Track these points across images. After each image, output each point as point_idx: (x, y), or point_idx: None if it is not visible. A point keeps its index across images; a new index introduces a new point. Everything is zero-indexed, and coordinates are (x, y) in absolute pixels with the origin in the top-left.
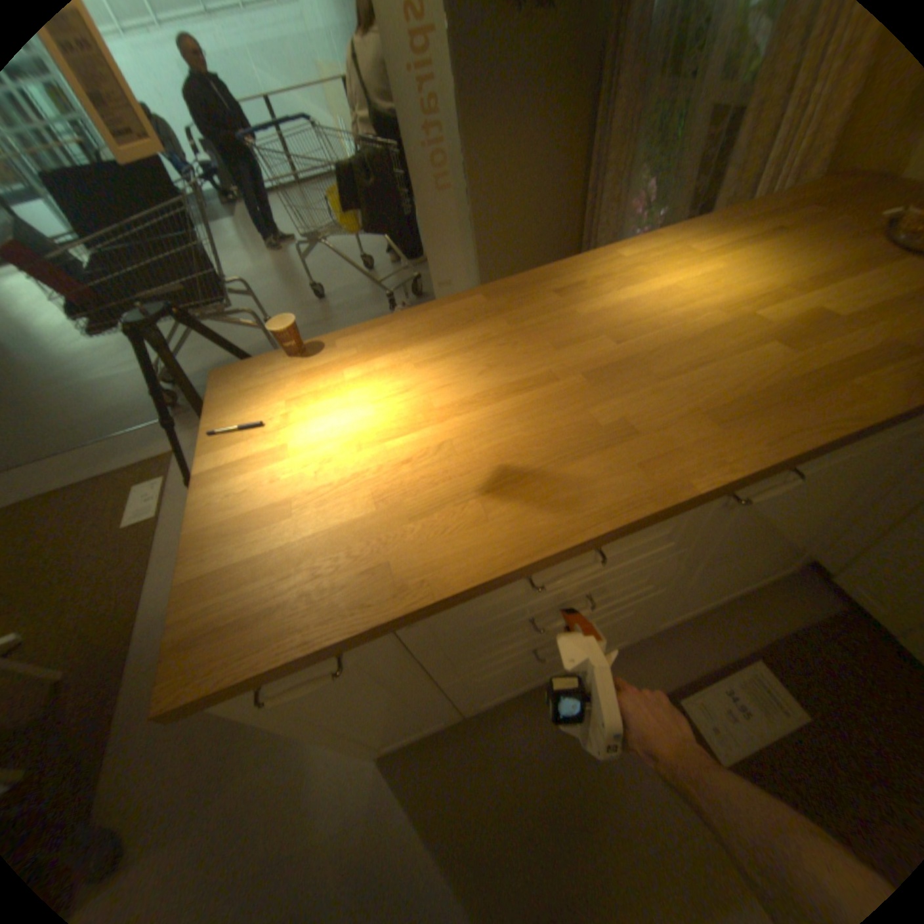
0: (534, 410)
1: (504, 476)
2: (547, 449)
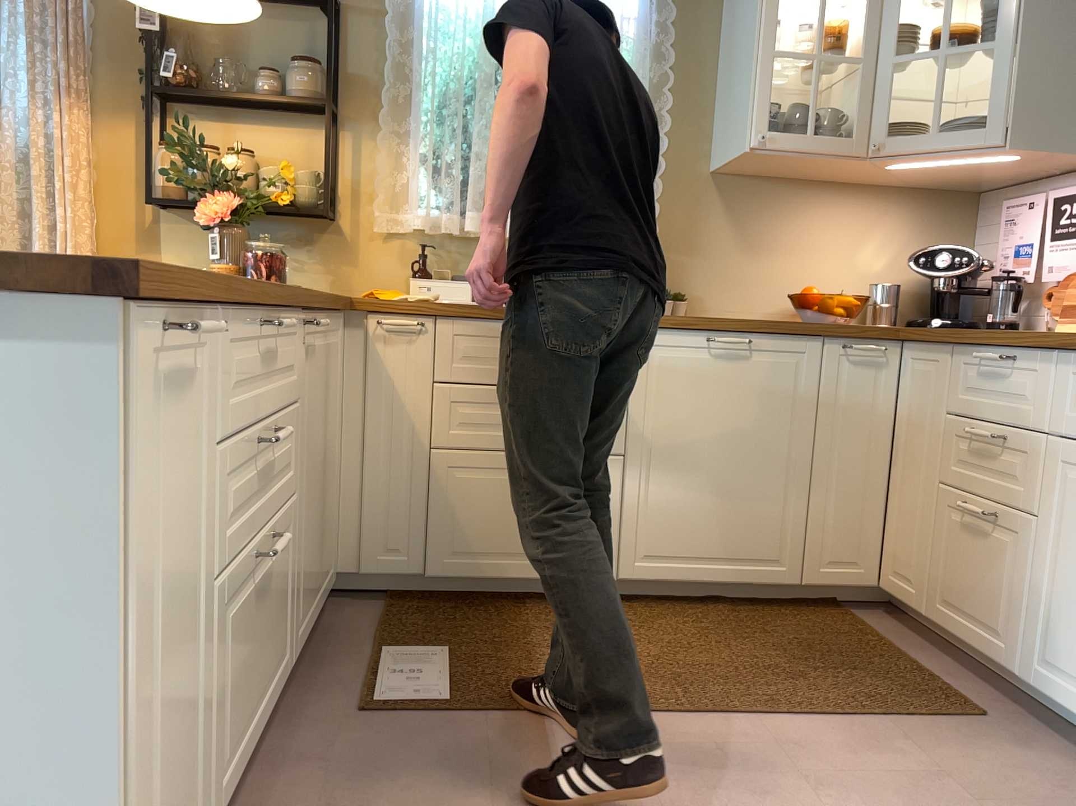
0: None
1: None
2: None
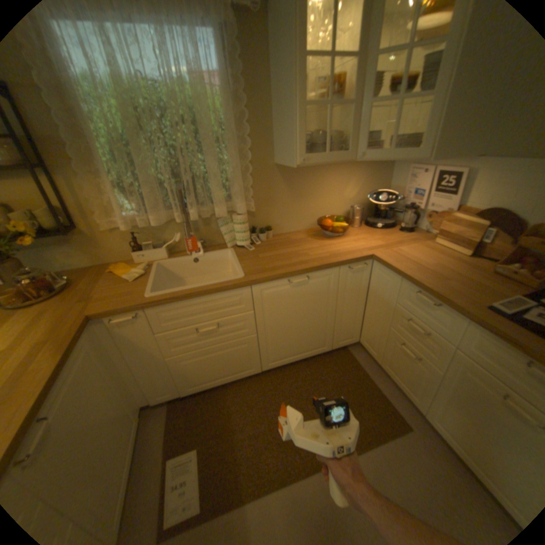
0: None
1: None
2: None
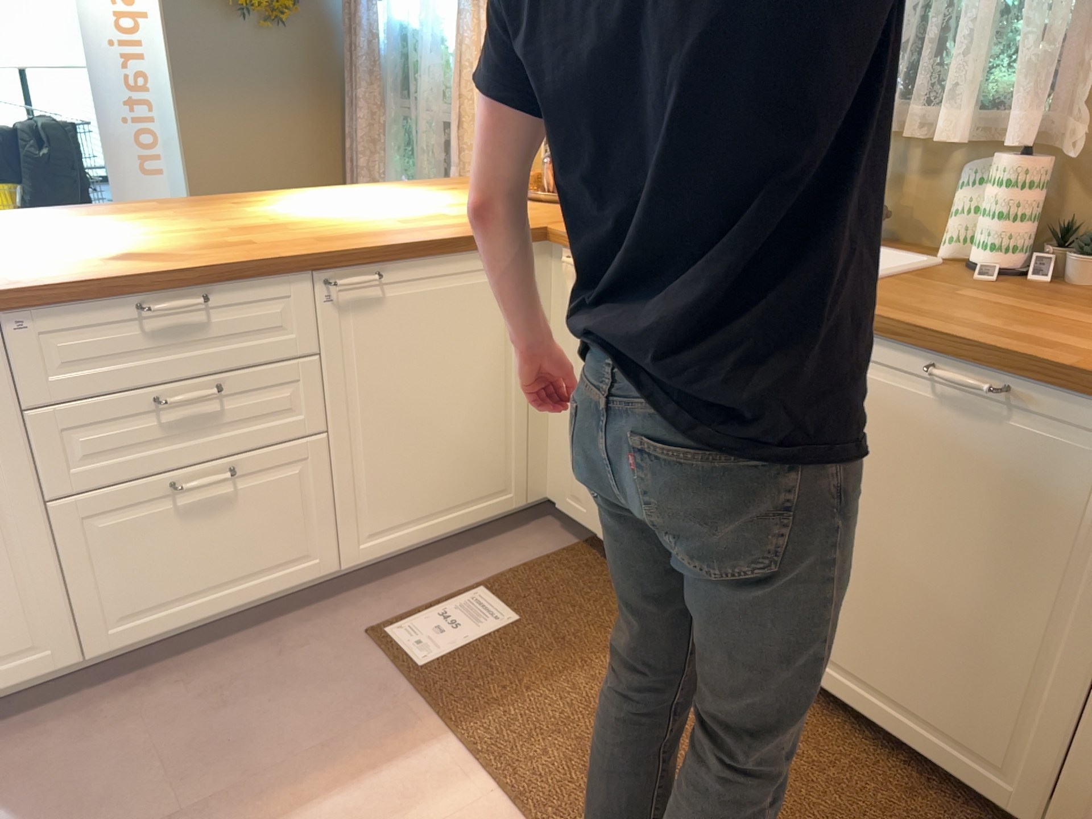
0: (176, 239)
1: (132, 256)
2: (177, 249)
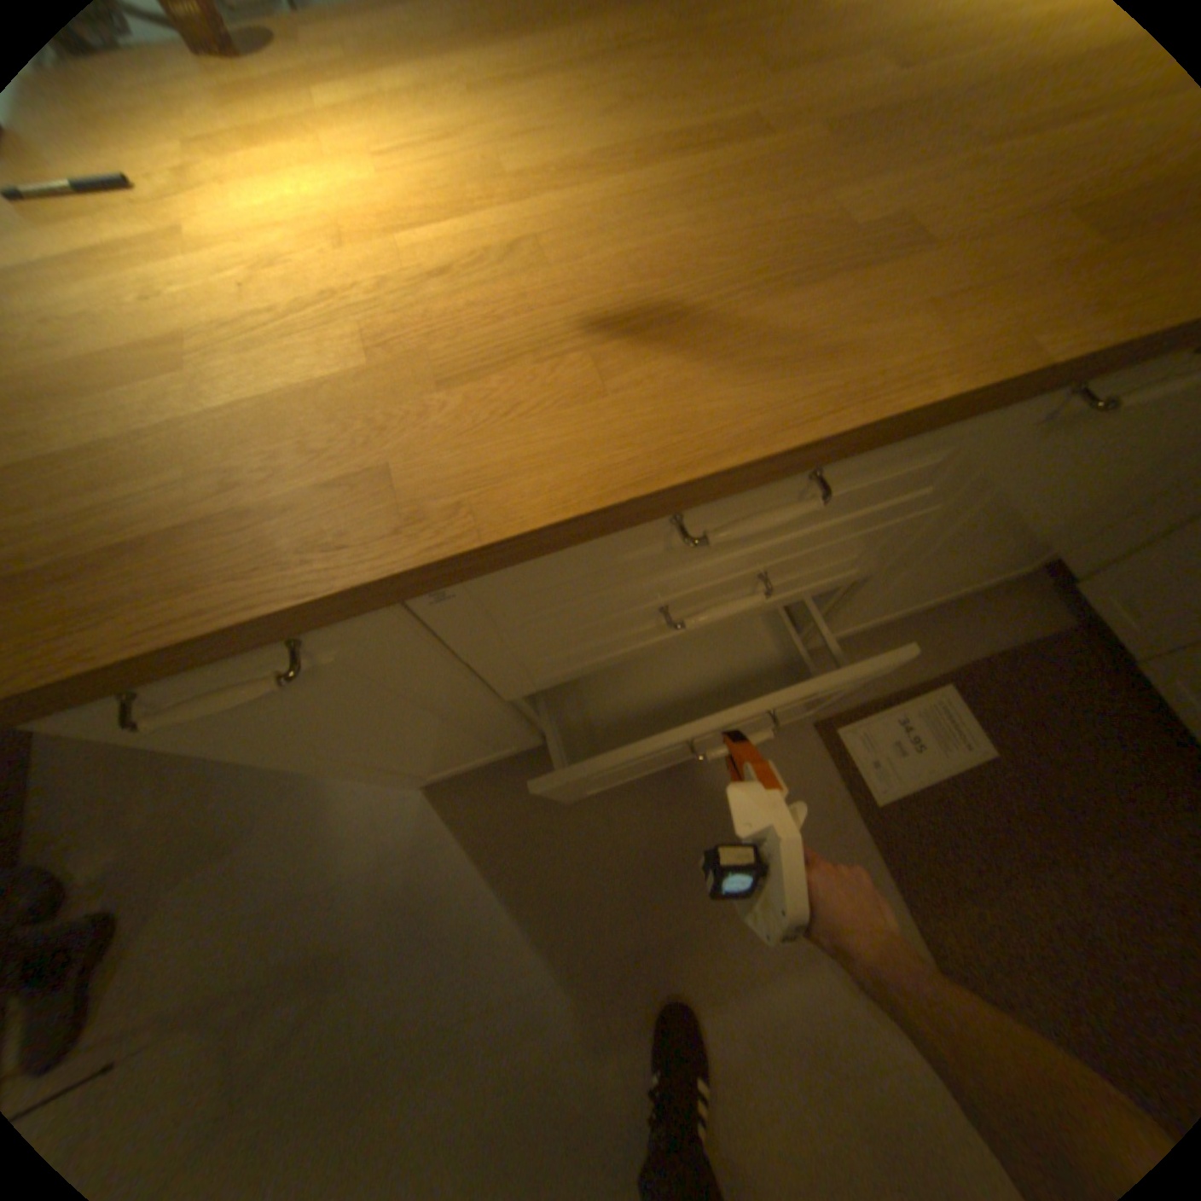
0: (719, 185)
1: (648, 308)
2: (743, 260)
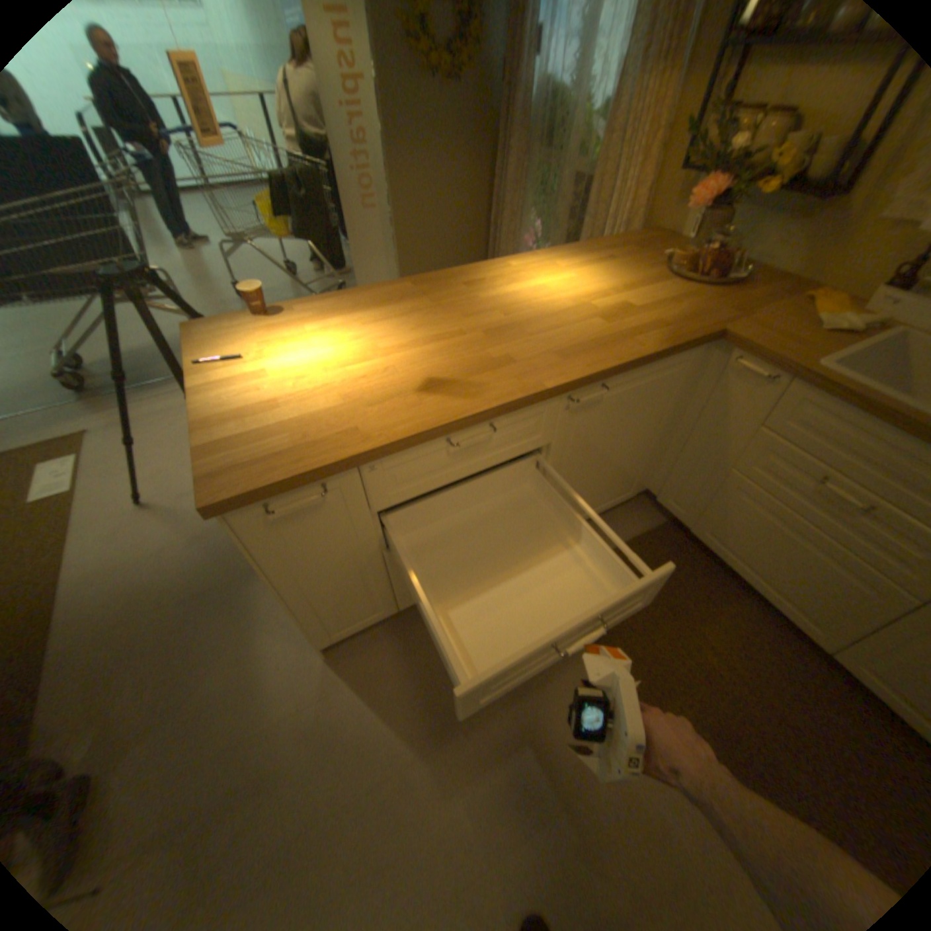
0: (450, 350)
1: (431, 383)
2: (459, 370)
